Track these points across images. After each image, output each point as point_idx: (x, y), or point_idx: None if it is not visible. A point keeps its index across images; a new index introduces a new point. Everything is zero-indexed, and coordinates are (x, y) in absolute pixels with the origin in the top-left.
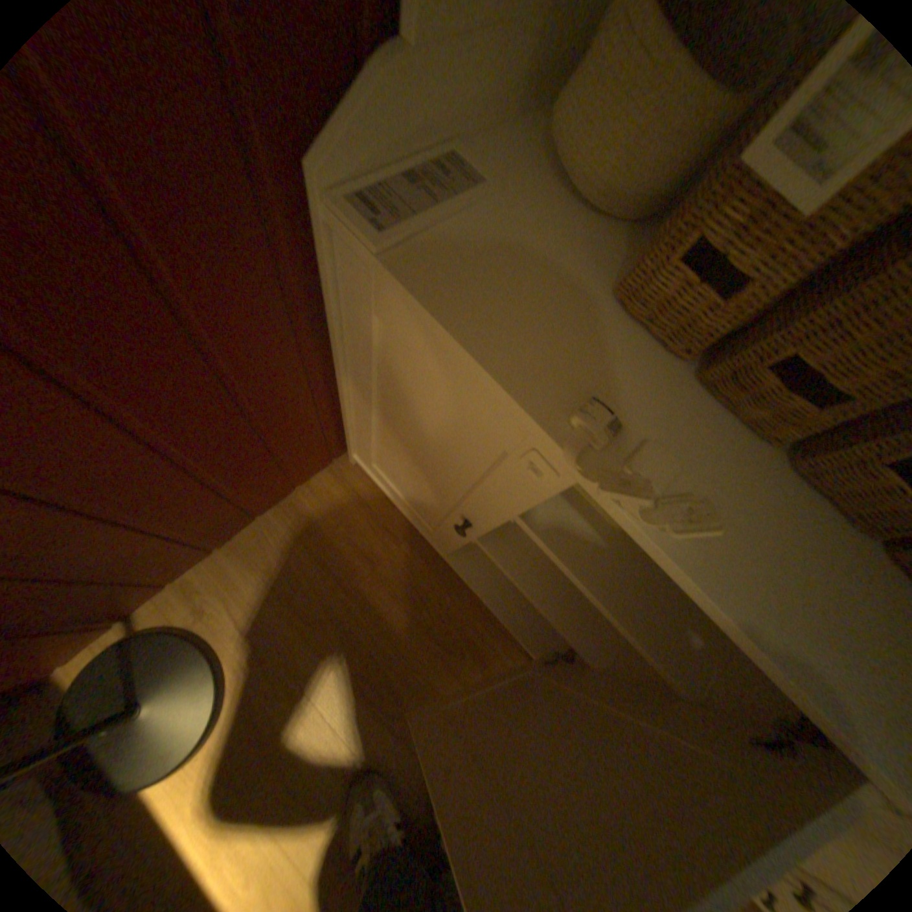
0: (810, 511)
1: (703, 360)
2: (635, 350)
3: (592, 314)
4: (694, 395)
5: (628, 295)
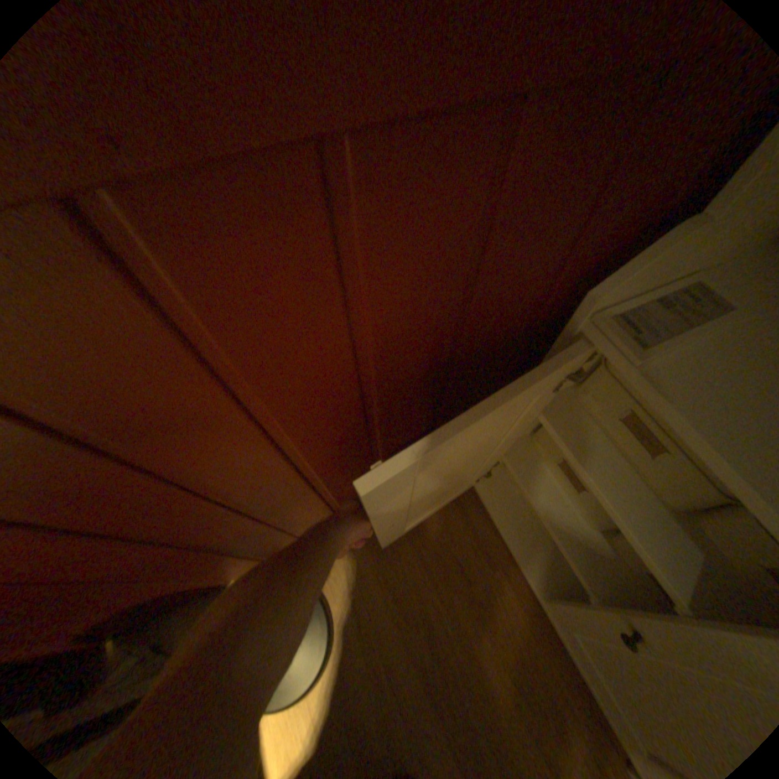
0: None
1: None
2: None
3: None
4: None
5: None
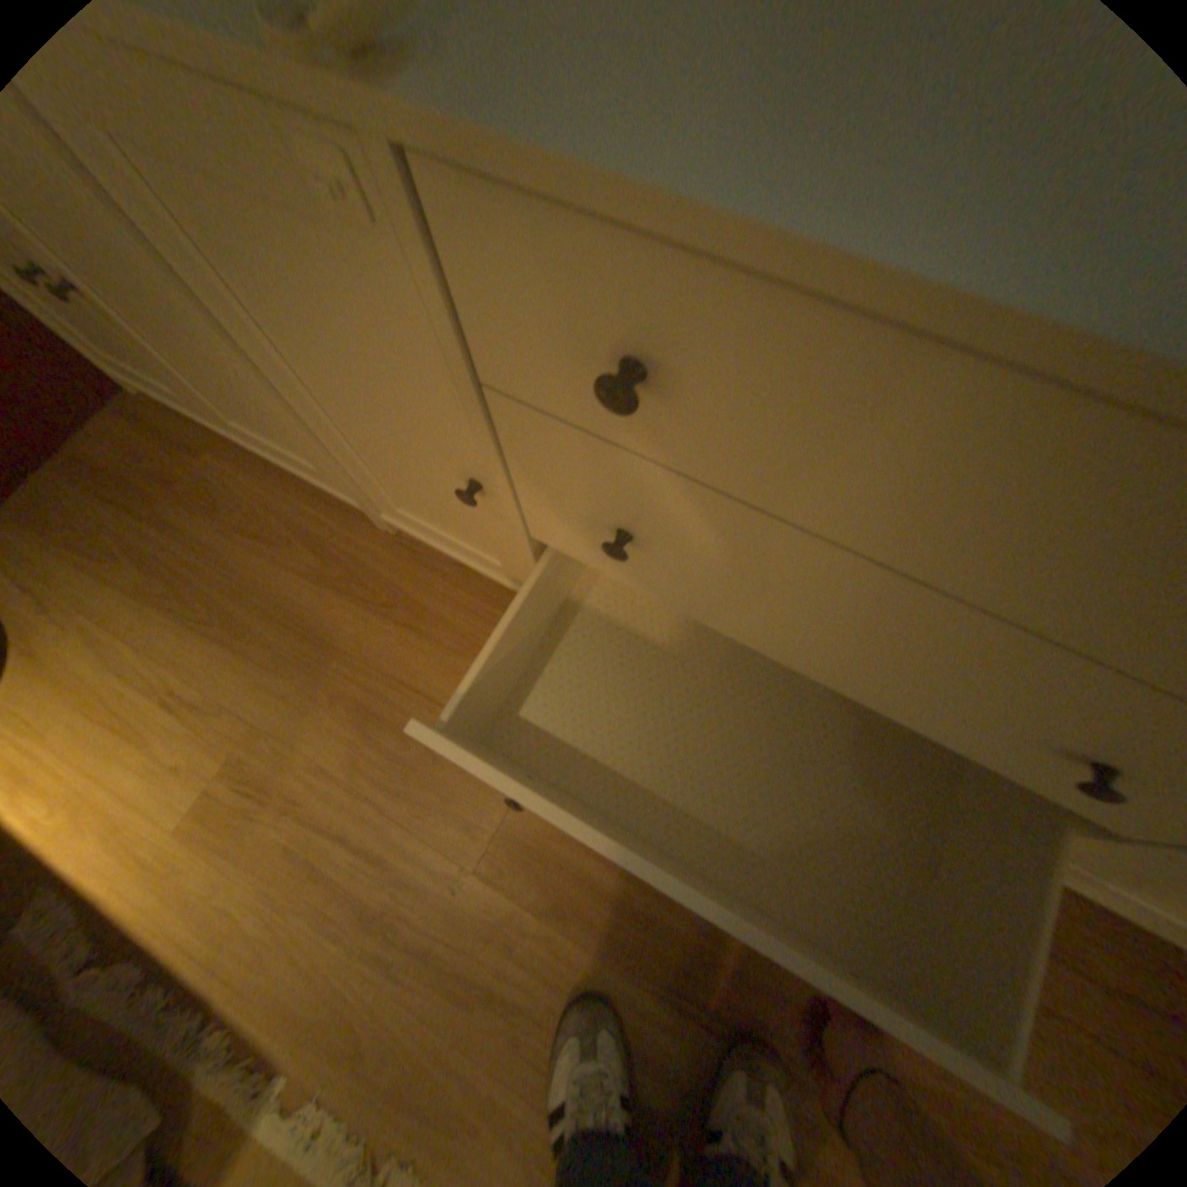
0: None
1: None
2: None
3: None
4: None
5: None
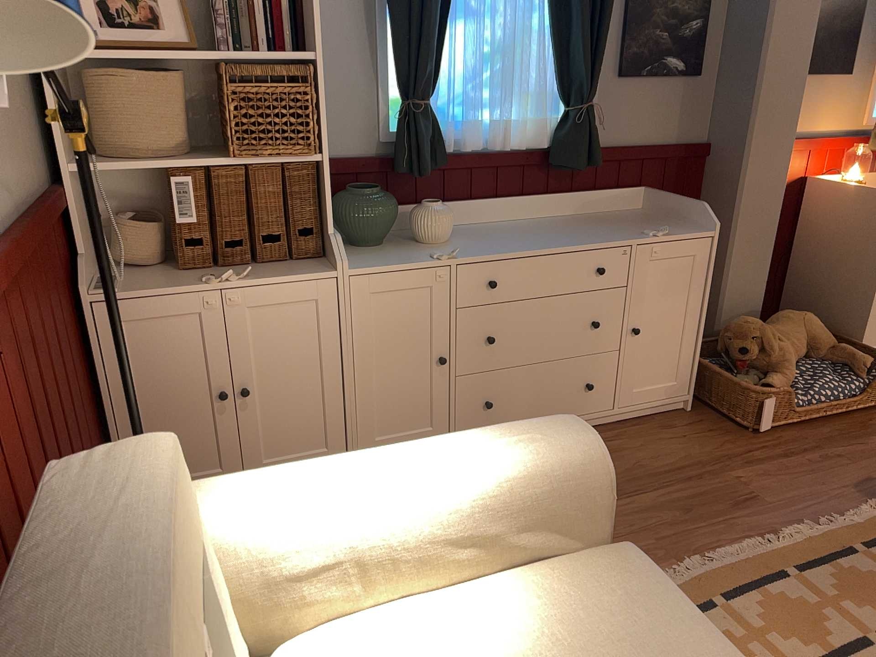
0: (265, 268)
1: (212, 267)
2: (195, 275)
3: (177, 277)
4: (219, 272)
5: (180, 271)
